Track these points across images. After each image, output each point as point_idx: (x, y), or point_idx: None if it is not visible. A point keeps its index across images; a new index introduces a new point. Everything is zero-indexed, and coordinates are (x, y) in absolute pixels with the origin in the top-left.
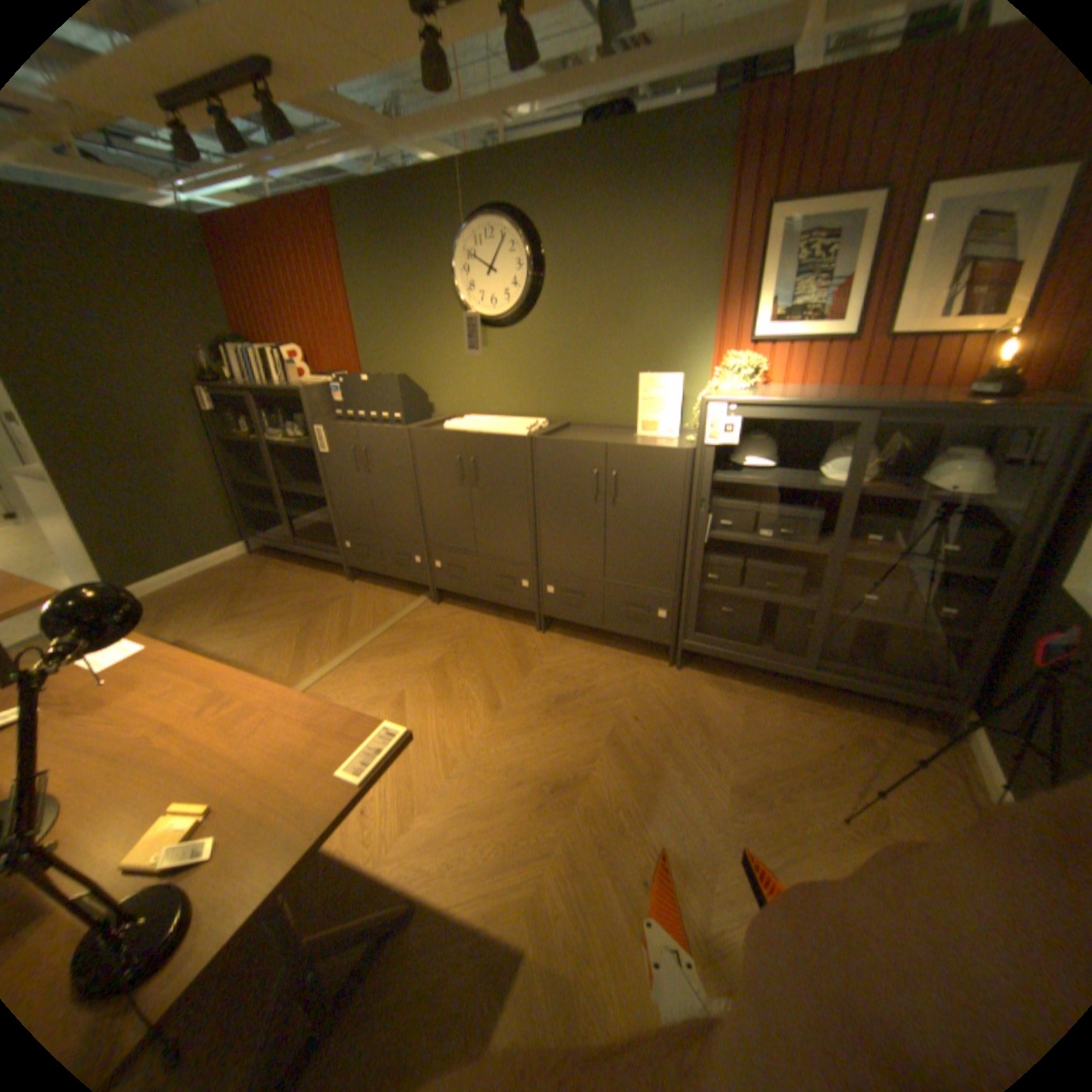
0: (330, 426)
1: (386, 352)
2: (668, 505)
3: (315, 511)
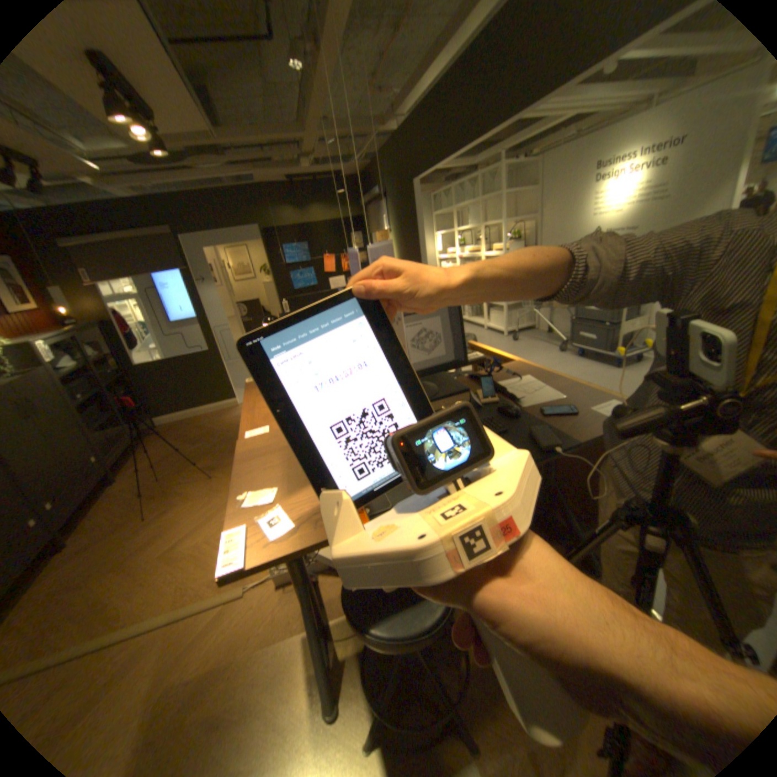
0: None
1: None
2: (56, 401)
3: None
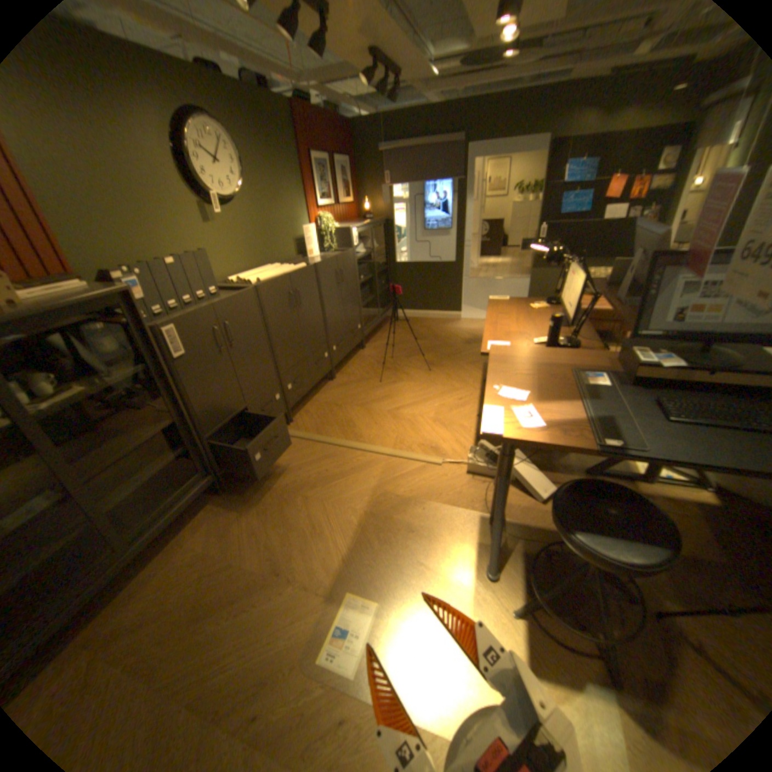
0: (177, 322)
1: (103, 240)
2: (352, 277)
3: (113, 489)
